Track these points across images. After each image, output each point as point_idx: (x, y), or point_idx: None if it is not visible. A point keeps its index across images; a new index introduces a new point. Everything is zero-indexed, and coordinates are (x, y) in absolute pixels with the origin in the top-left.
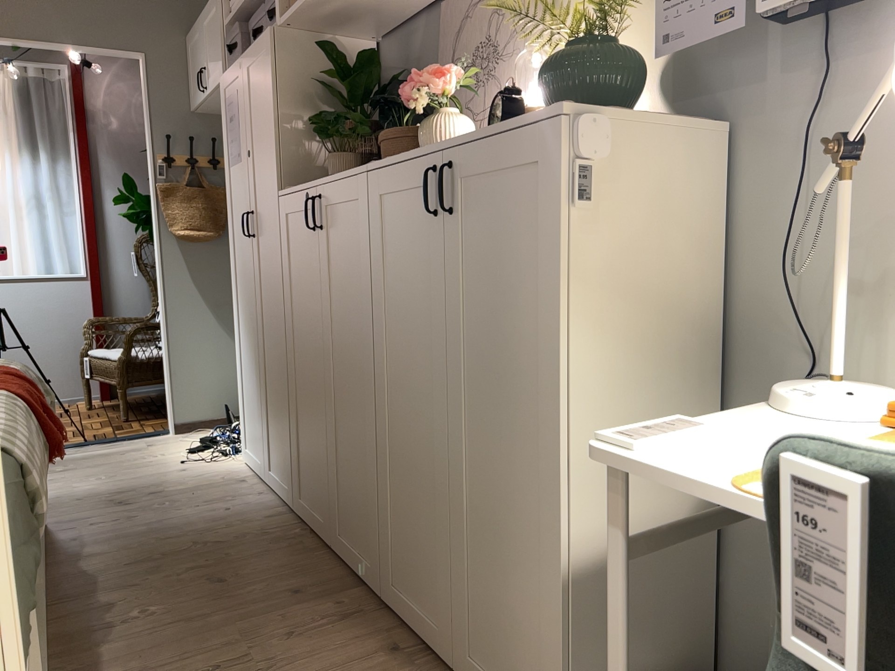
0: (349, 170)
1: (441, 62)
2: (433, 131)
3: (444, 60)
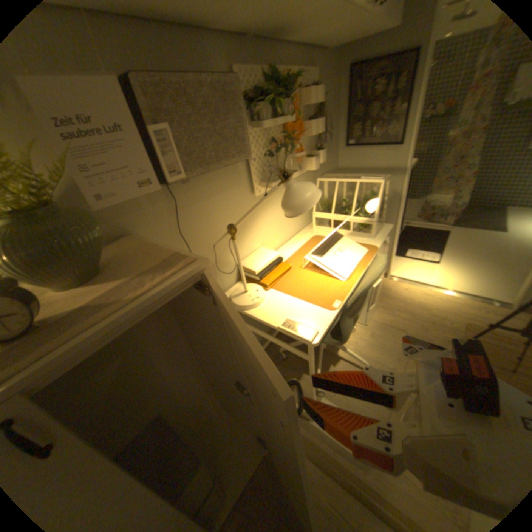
0: None
1: None
2: None
3: None
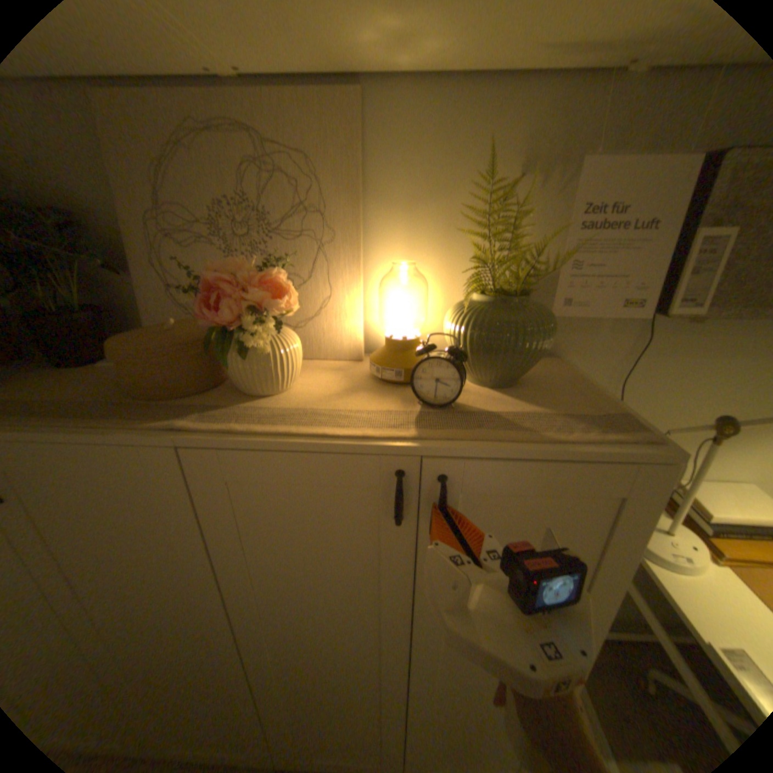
0: (86, 423)
1: (119, 191)
2: (269, 361)
3: (129, 193)
